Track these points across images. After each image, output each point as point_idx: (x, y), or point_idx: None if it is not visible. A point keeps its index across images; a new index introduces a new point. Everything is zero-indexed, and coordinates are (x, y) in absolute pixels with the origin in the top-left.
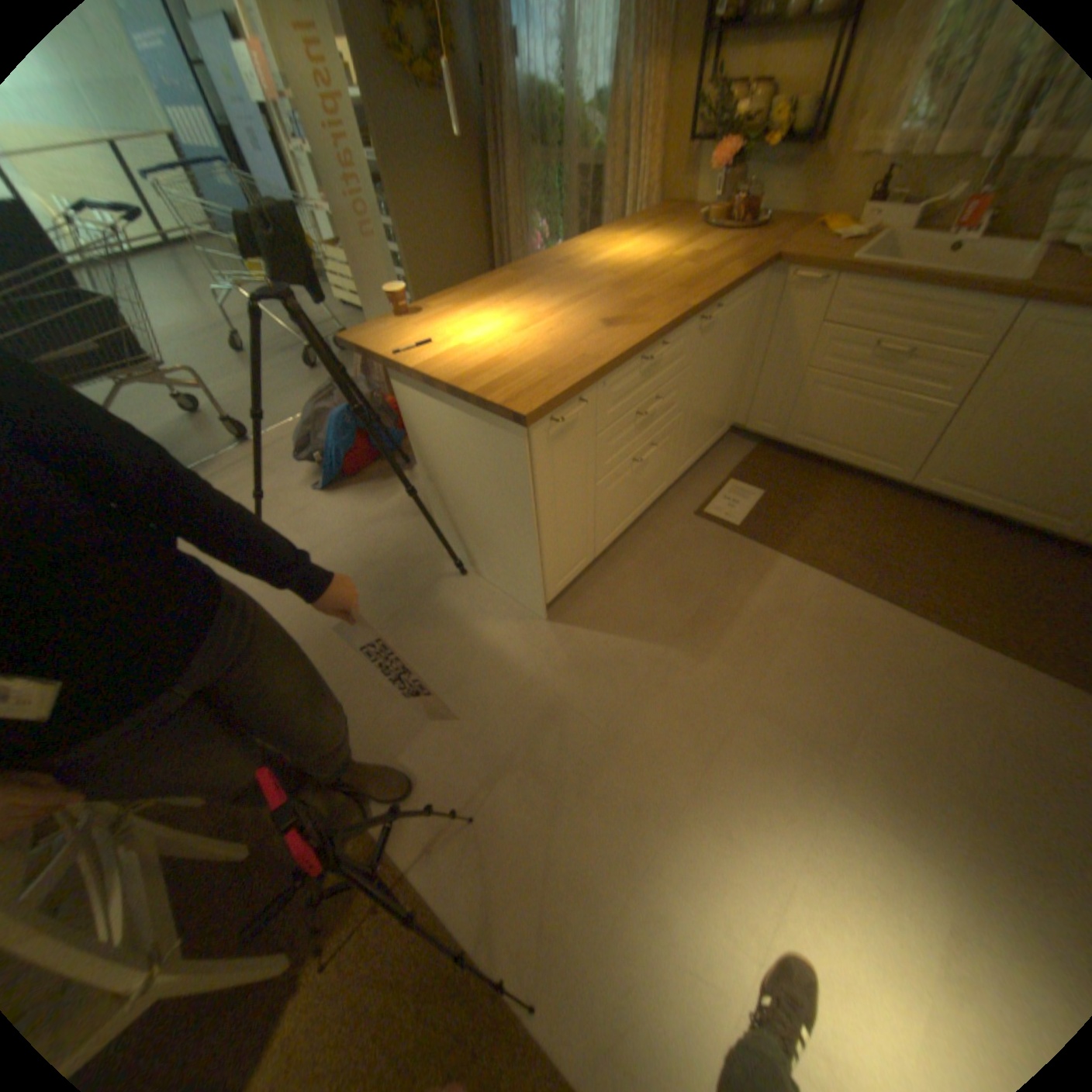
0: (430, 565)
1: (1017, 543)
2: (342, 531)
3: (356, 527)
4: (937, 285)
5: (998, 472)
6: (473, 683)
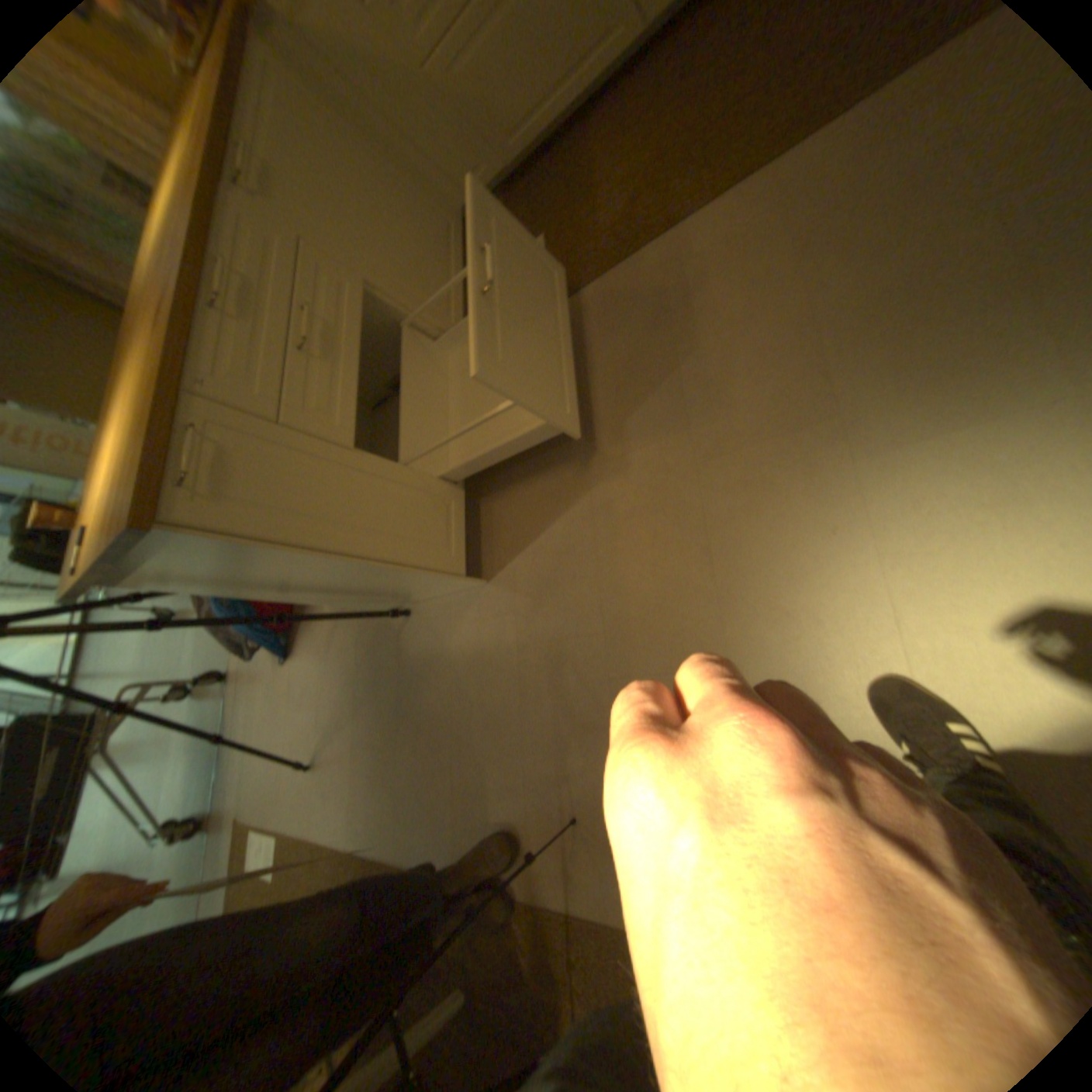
0: (387, 632)
1: None
2: (321, 673)
3: (325, 659)
4: None
5: None
6: (486, 697)
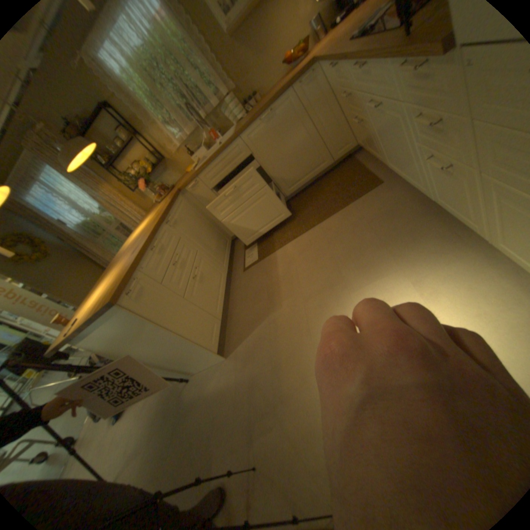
0: (175, 393)
1: (327, 178)
2: (134, 424)
3: (138, 416)
4: (219, 153)
5: (296, 170)
6: (218, 413)
